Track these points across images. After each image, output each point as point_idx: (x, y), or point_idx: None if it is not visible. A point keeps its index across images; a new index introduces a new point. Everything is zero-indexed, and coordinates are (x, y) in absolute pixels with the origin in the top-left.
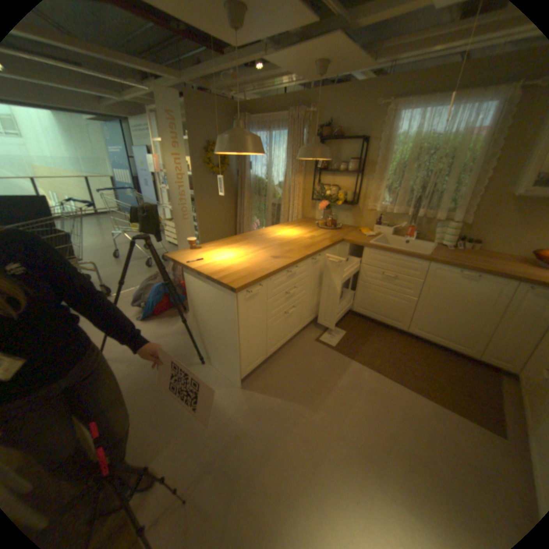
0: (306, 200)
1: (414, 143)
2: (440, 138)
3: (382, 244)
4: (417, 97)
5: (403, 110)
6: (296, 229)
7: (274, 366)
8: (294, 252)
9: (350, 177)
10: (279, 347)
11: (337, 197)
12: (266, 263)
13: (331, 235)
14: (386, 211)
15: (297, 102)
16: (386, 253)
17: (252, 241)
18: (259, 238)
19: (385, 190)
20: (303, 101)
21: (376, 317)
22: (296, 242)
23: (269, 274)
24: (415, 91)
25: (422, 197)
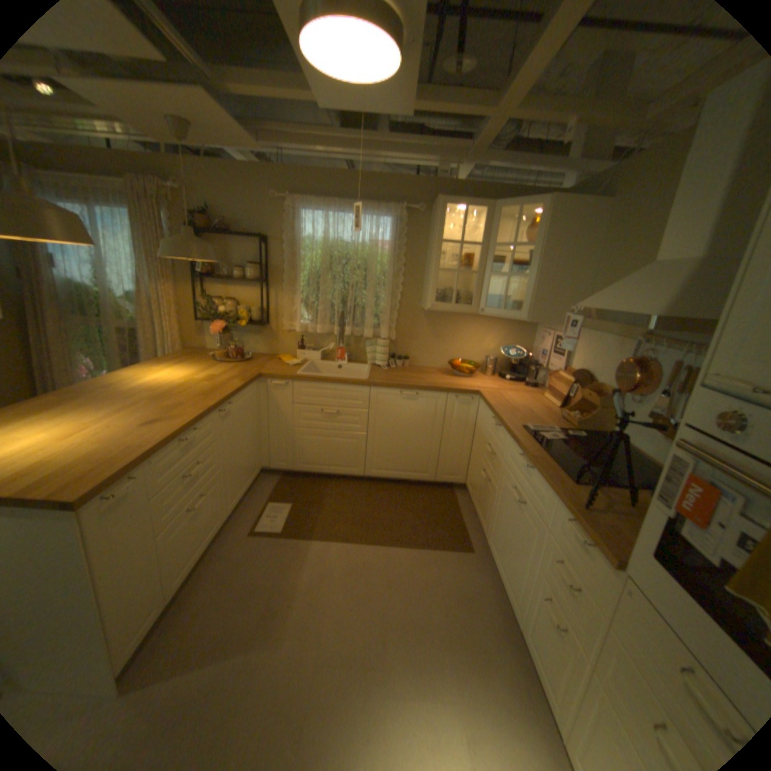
0: (185, 322)
1: (323, 251)
2: (348, 248)
3: (312, 374)
4: (315, 199)
5: (303, 211)
6: (177, 368)
7: (184, 612)
8: (185, 407)
9: (250, 288)
10: (187, 574)
11: (237, 315)
12: (133, 436)
13: (240, 371)
14: (308, 332)
15: (139, 168)
16: (320, 385)
17: (88, 401)
18: (104, 392)
19: (302, 305)
20: (151, 170)
21: (324, 470)
22: (183, 390)
23: (145, 455)
24: (312, 191)
25: (344, 314)
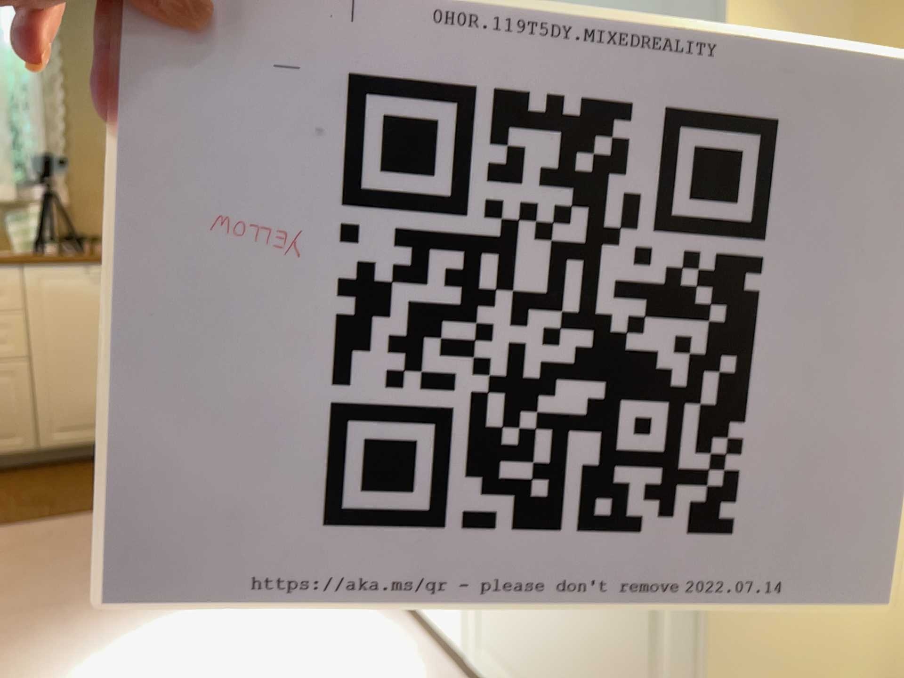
0: None
1: None
2: None
3: None
4: None
5: None
6: None
7: None
8: None
9: None
10: None
11: None
12: None
13: None
14: None
15: None
16: None
17: None
18: None
19: None
20: None
21: None
22: None
23: None
24: None
25: None
